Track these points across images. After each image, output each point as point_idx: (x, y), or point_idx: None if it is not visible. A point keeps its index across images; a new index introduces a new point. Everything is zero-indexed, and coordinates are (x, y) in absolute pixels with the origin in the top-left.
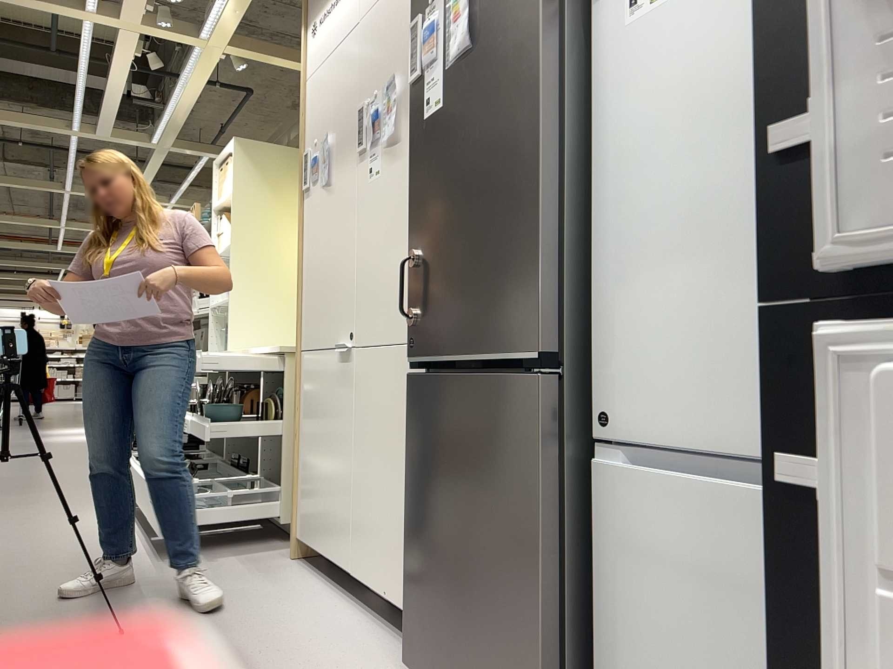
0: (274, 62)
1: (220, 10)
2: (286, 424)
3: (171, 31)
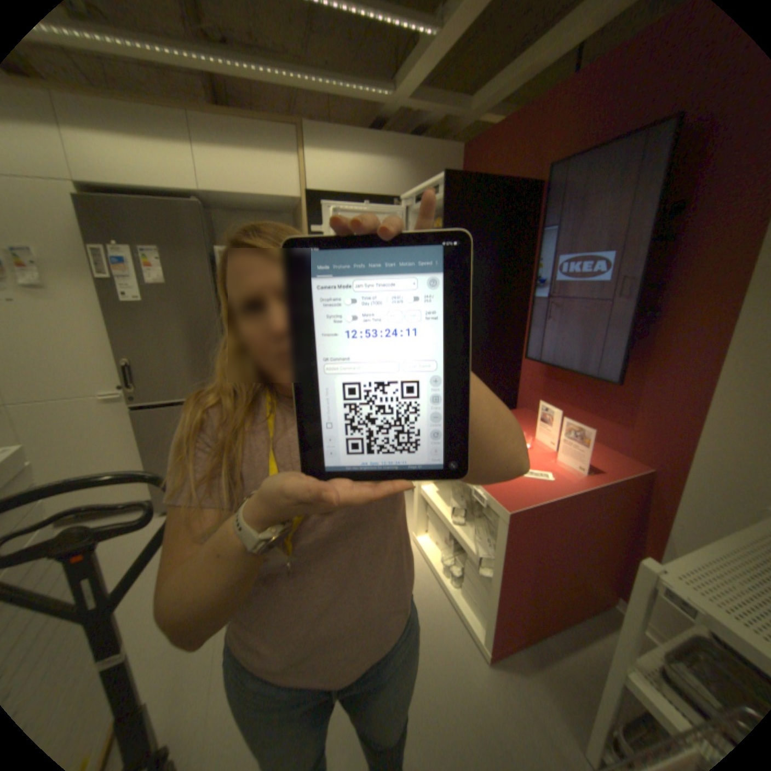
0: None
1: None
2: None
3: None
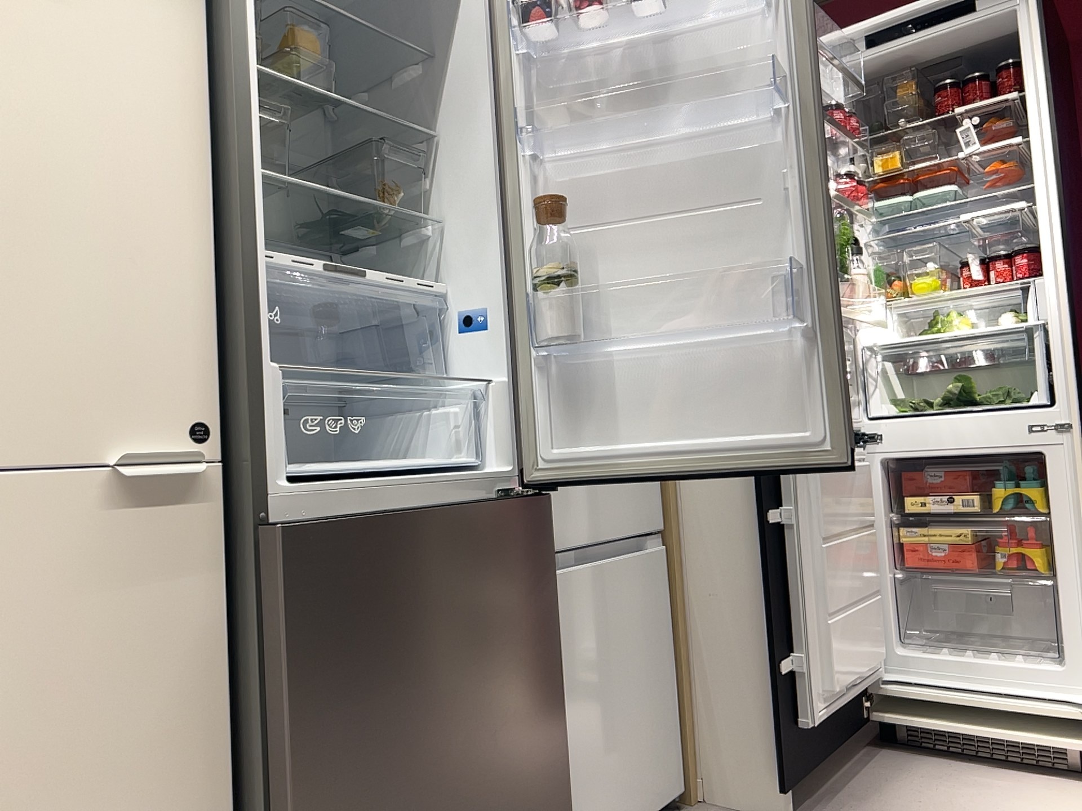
0: None
1: None
2: None
3: None
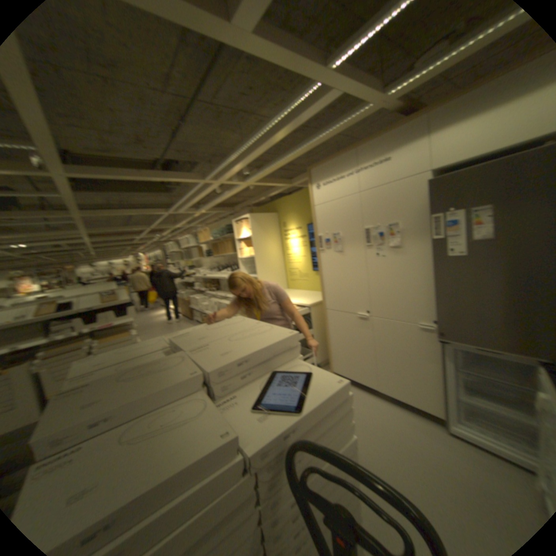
0: (269, 185)
1: (260, 173)
2: (315, 331)
3: (235, 181)
